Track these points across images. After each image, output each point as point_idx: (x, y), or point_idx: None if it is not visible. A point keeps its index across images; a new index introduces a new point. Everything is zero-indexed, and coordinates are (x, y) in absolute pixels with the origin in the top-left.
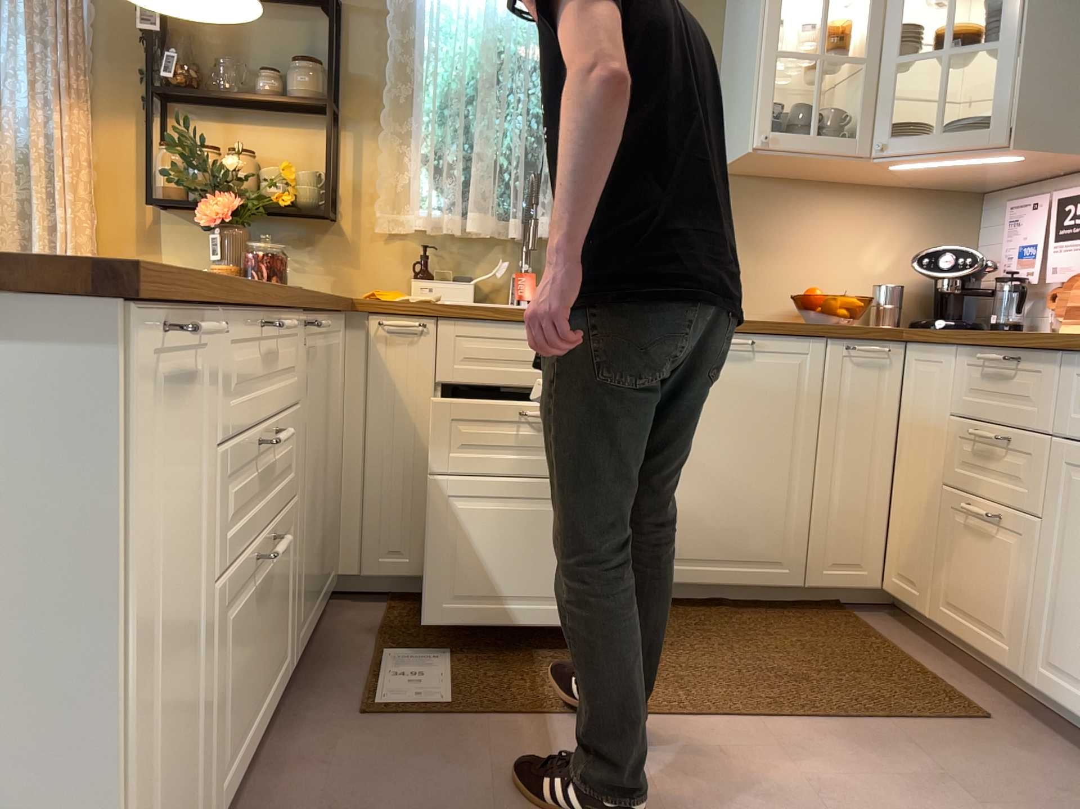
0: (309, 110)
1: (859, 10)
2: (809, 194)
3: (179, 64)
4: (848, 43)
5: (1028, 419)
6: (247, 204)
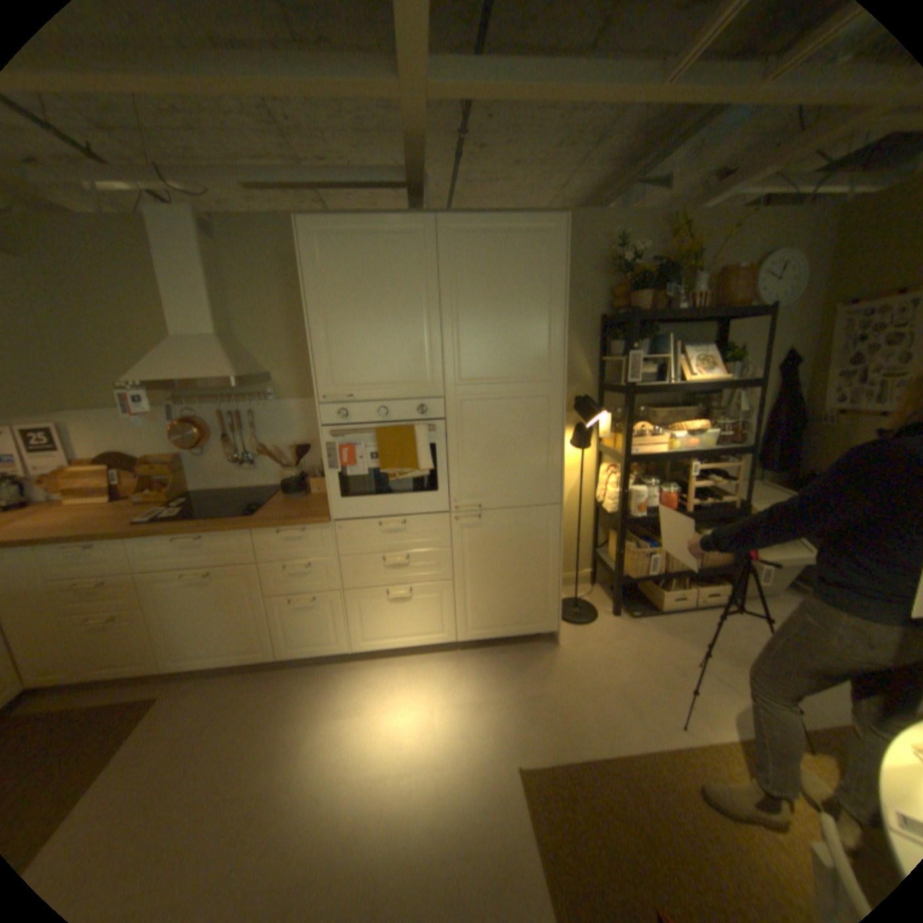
0: None
1: None
2: None
3: None
4: None
5: (110, 571)
6: None
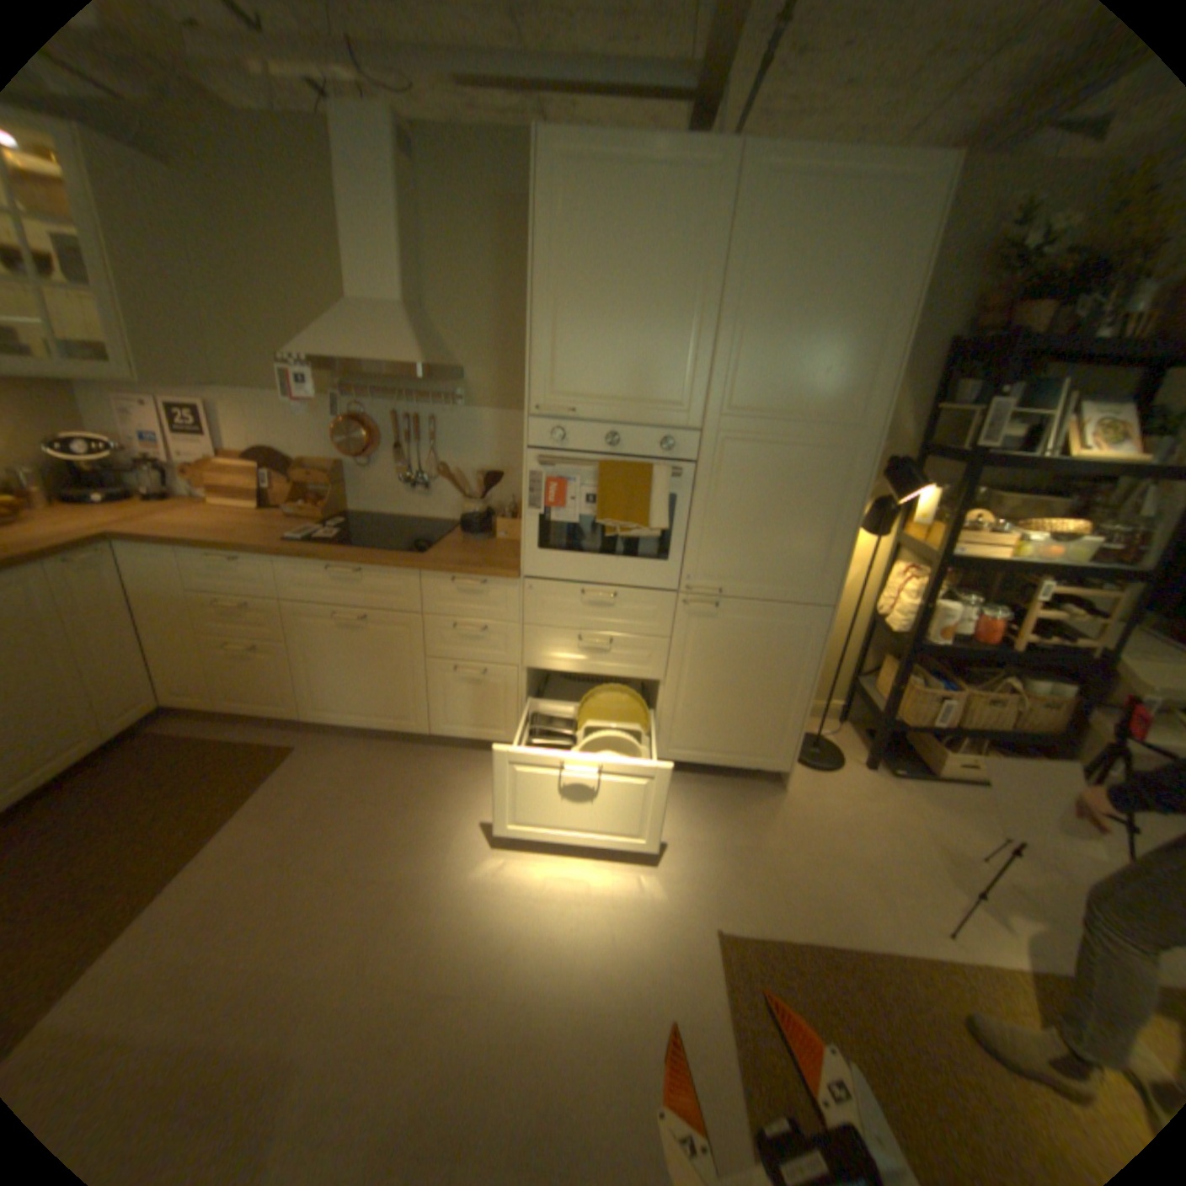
0: None
1: None
2: None
3: None
4: None
5: (255, 594)
6: None
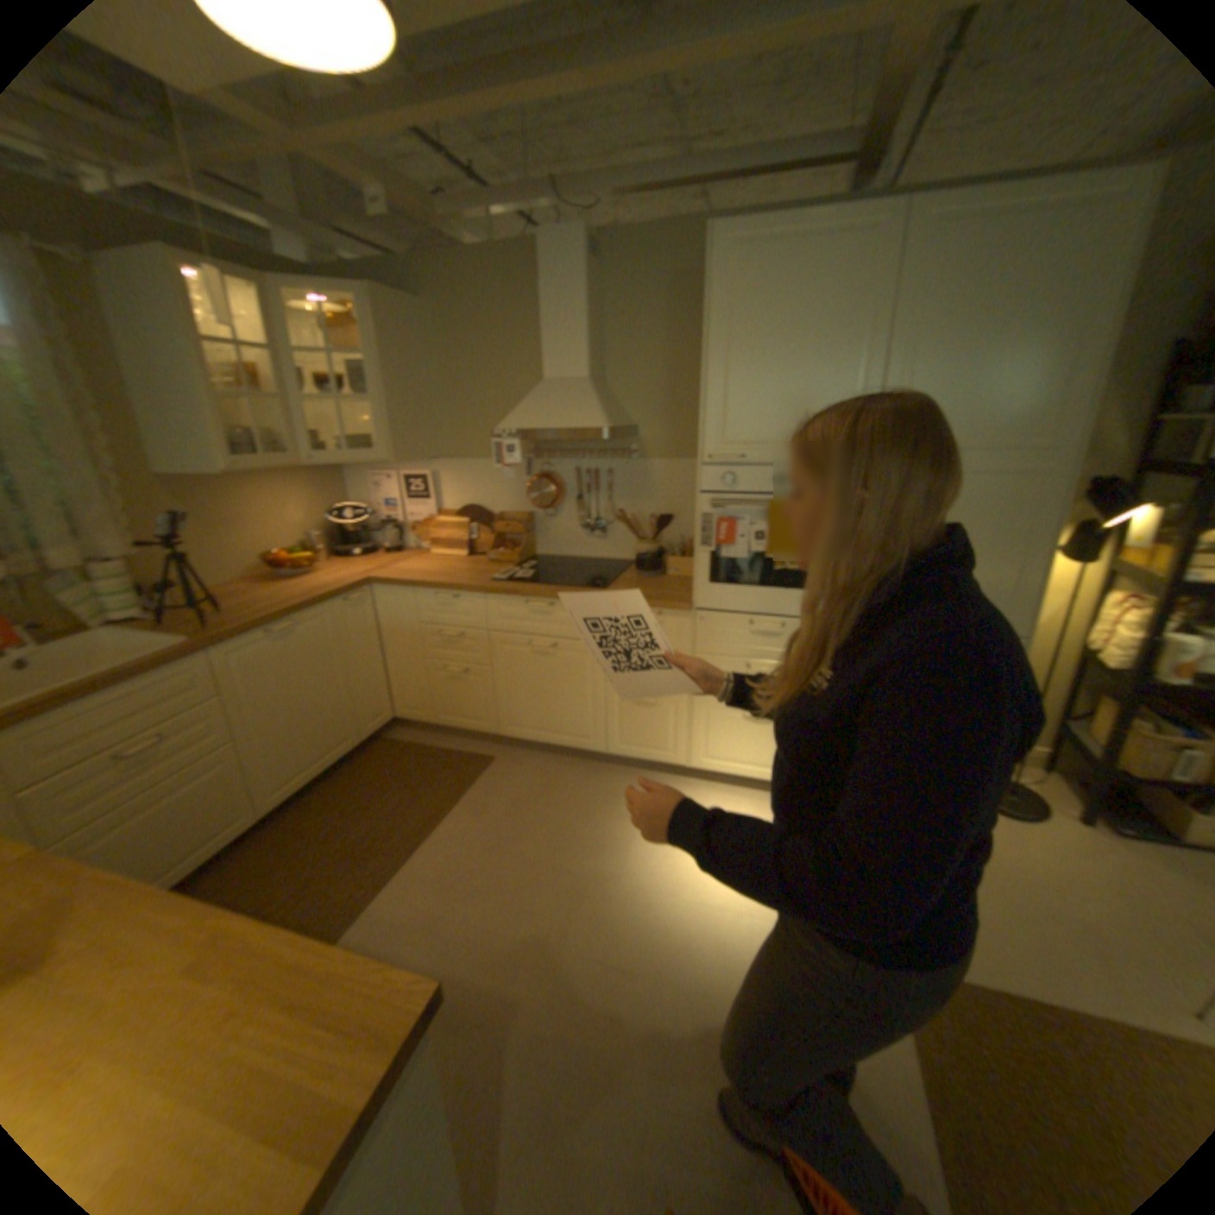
0: None
1: (249, 348)
2: (239, 480)
3: None
4: (244, 370)
5: (472, 624)
6: None
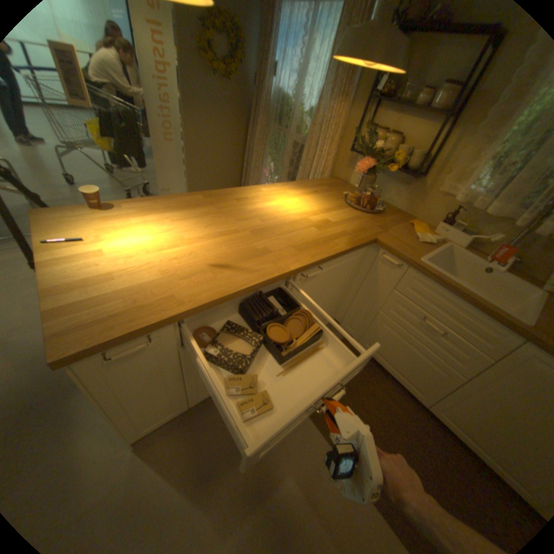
0: (442, 111)
1: None
2: None
3: (387, 79)
4: None
5: None
6: (384, 160)
